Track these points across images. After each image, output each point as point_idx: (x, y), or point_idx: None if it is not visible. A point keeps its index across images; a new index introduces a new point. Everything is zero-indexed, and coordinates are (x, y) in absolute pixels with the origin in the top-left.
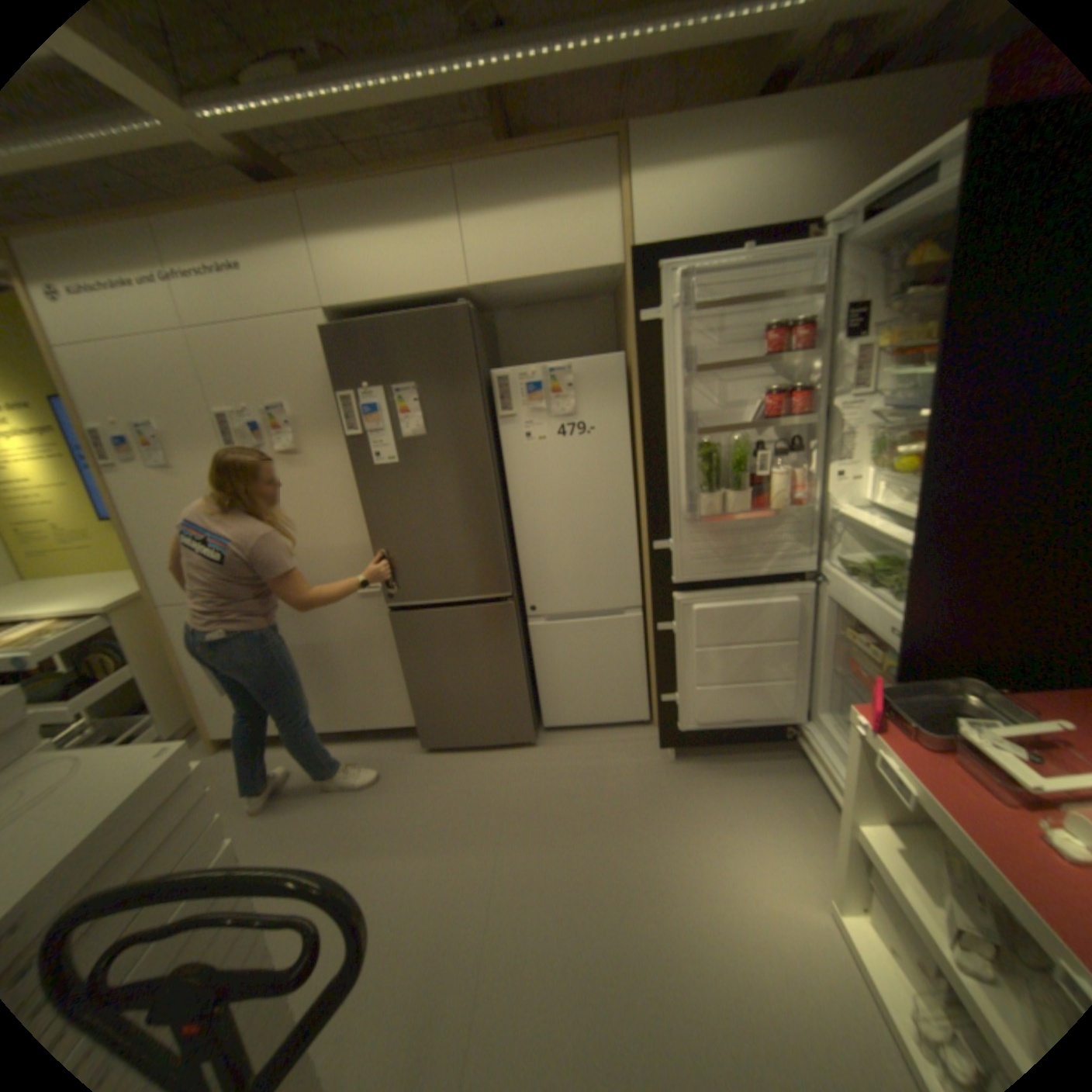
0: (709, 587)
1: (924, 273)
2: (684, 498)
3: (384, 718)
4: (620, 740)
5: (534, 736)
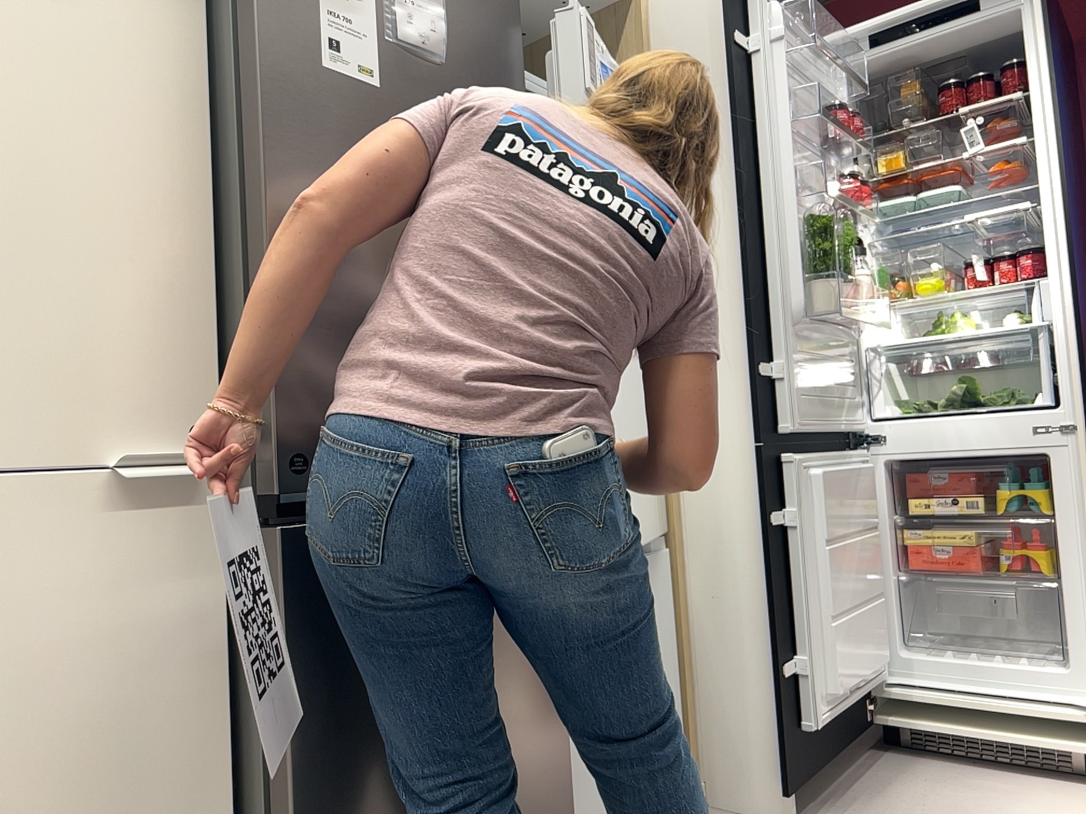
0: (803, 449)
1: (917, 106)
2: (801, 289)
3: None
4: None
5: None
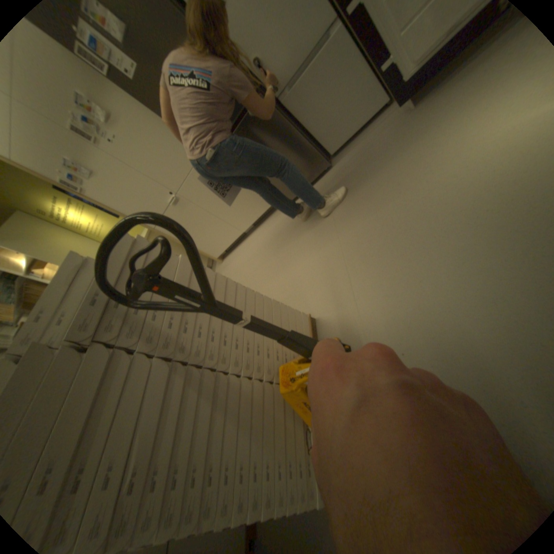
0: None
1: None
2: None
3: (262, 206)
4: (377, 124)
5: (329, 161)
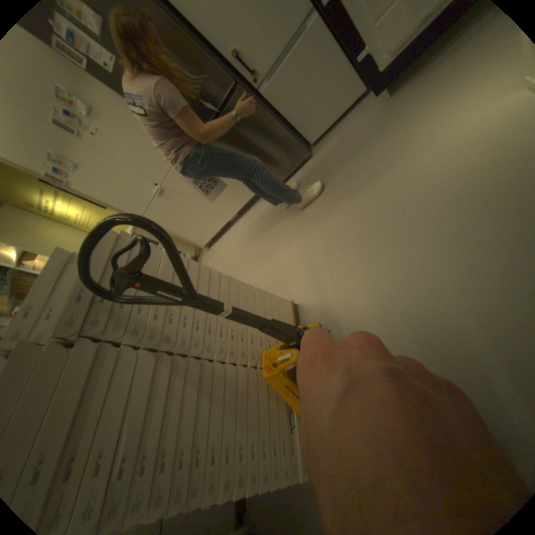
0: None
1: None
2: None
3: (246, 195)
4: (355, 113)
5: (309, 150)
